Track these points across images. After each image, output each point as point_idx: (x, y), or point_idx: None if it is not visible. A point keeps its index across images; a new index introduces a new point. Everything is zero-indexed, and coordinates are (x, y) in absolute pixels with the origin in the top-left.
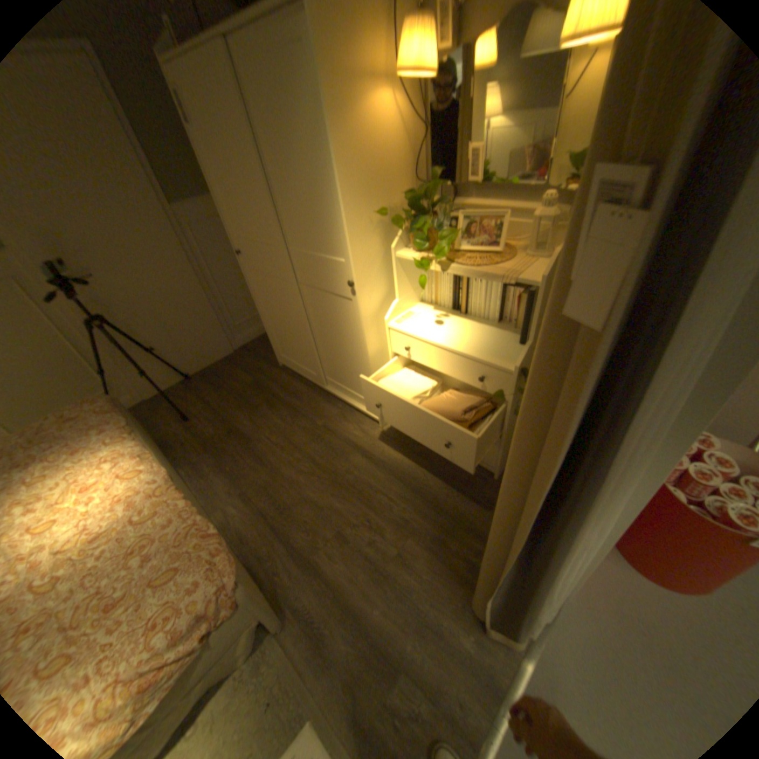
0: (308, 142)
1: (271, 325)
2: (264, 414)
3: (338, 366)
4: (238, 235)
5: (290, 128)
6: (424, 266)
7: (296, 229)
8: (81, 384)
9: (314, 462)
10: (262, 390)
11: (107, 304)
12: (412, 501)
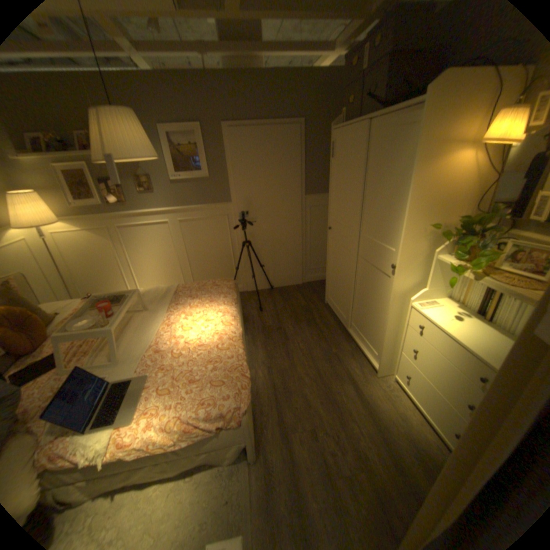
0: (398, 175)
1: (330, 275)
2: (302, 327)
3: (362, 318)
4: (333, 218)
5: (390, 166)
6: (459, 271)
7: (369, 222)
8: (226, 270)
9: (318, 373)
10: (307, 312)
11: (254, 236)
12: (378, 446)
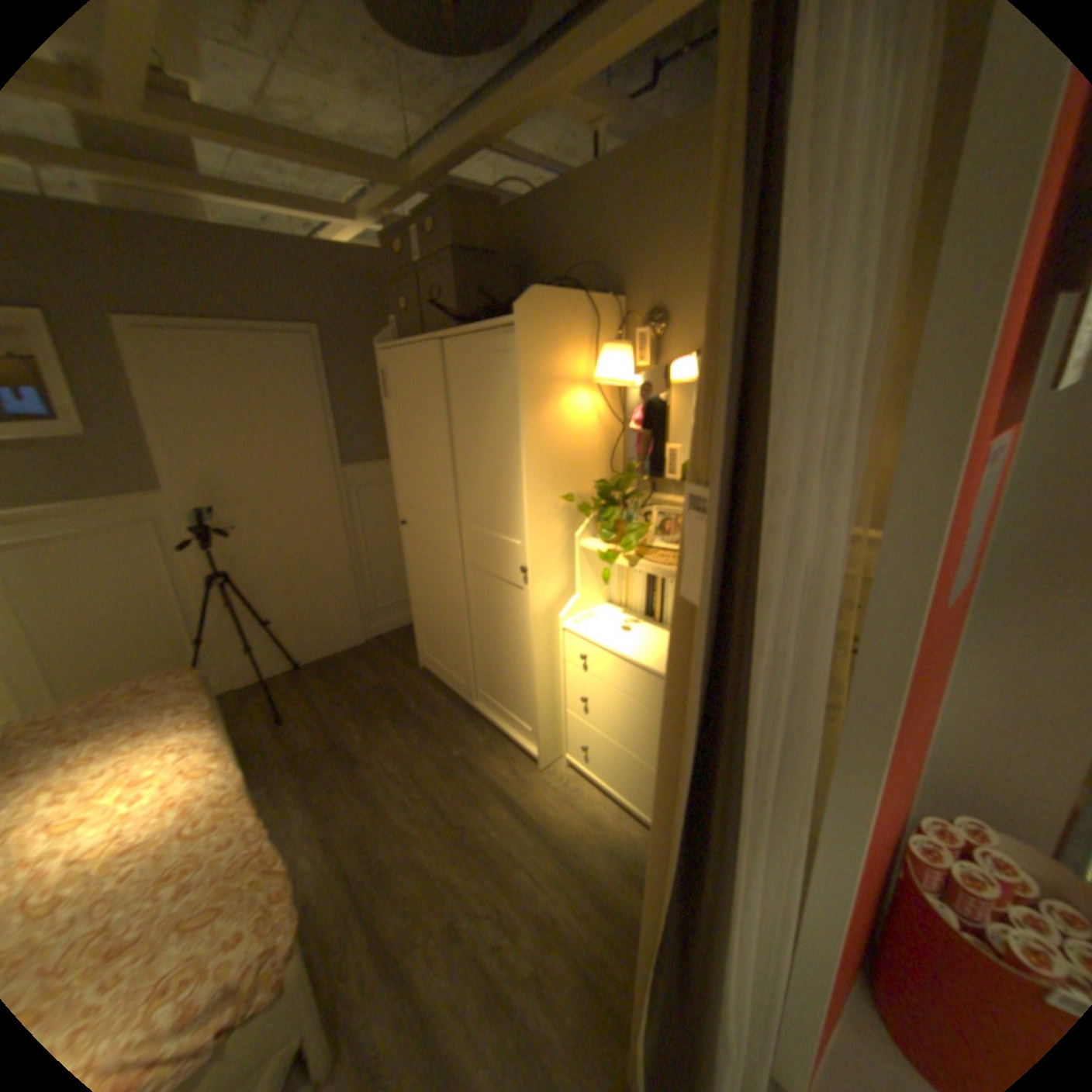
0: (500, 427)
1: (420, 611)
2: (382, 729)
3: (493, 673)
4: (407, 504)
5: (485, 413)
6: (608, 558)
7: (472, 504)
8: (164, 655)
9: (435, 808)
10: (388, 696)
11: (234, 561)
12: (566, 890)
